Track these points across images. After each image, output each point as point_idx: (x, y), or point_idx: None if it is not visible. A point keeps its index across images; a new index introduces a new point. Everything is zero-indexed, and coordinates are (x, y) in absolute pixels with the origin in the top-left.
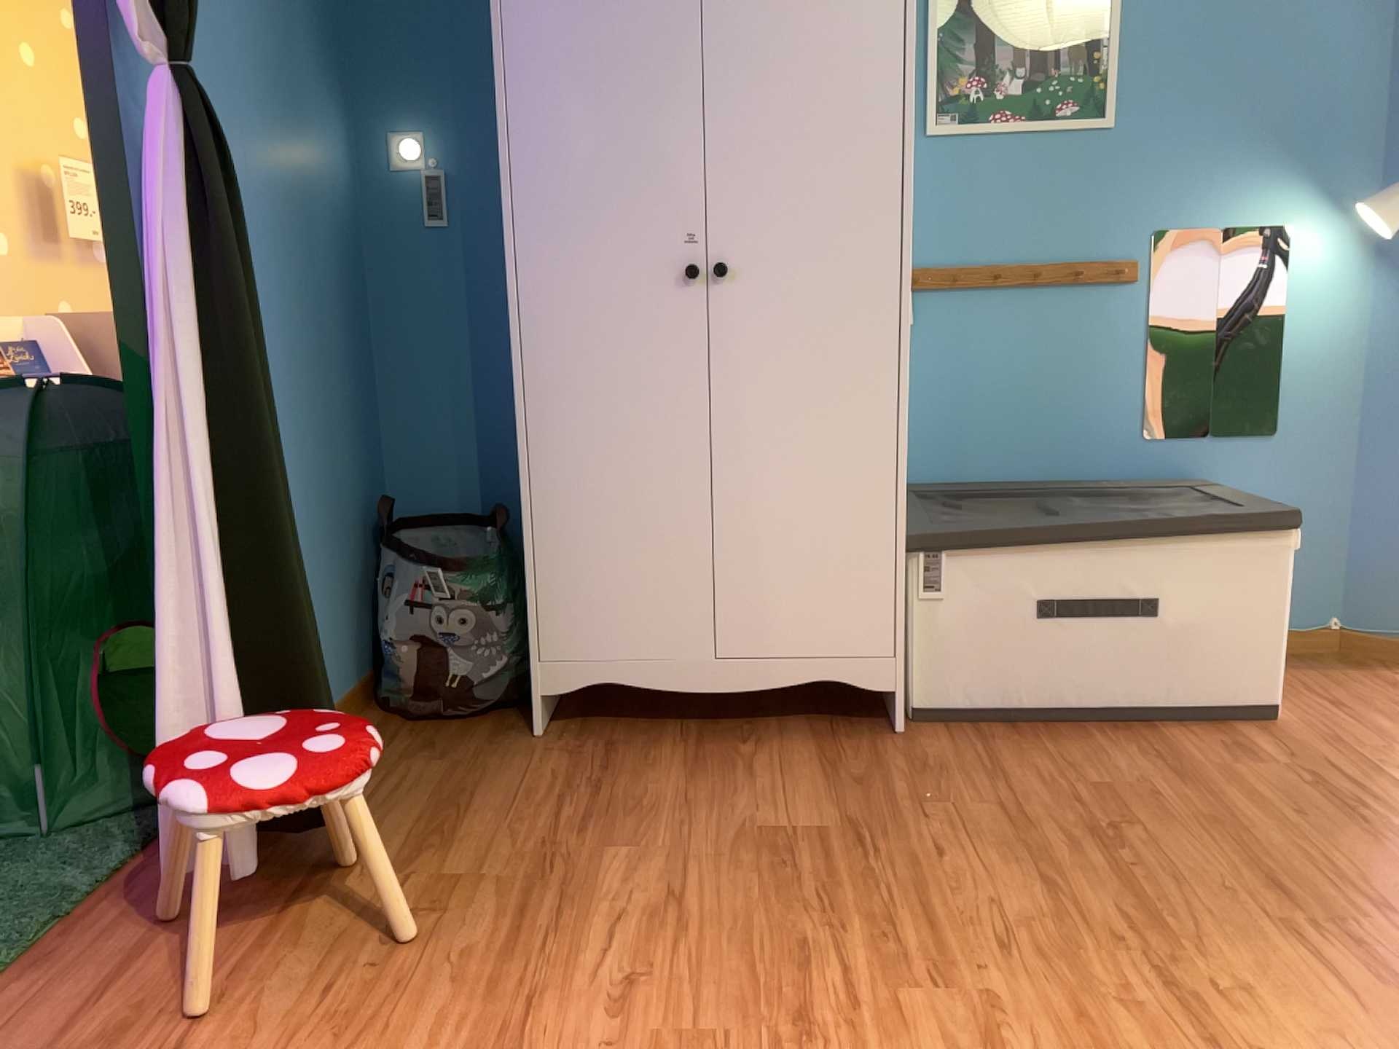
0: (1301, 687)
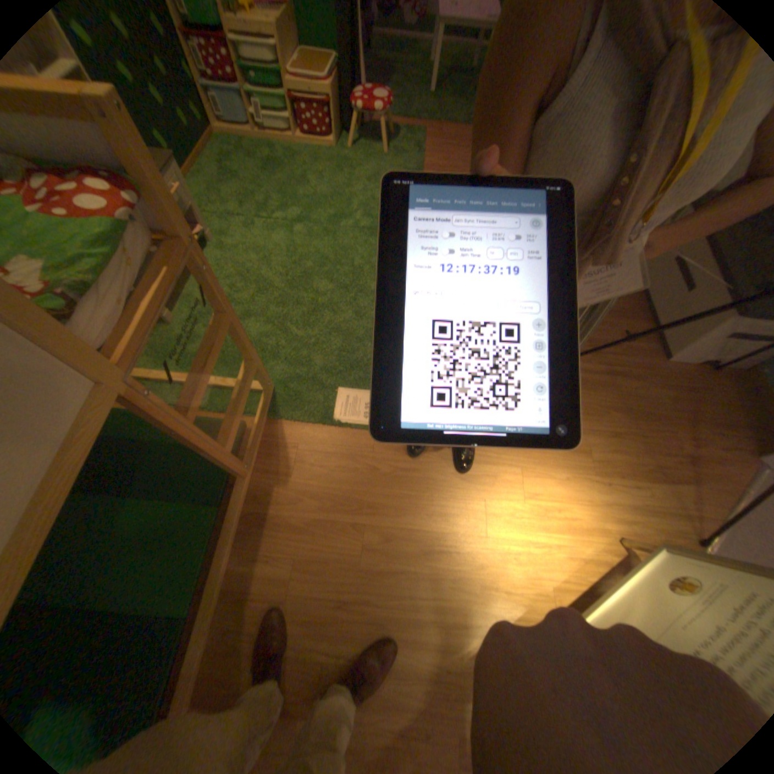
0: (711, 392)
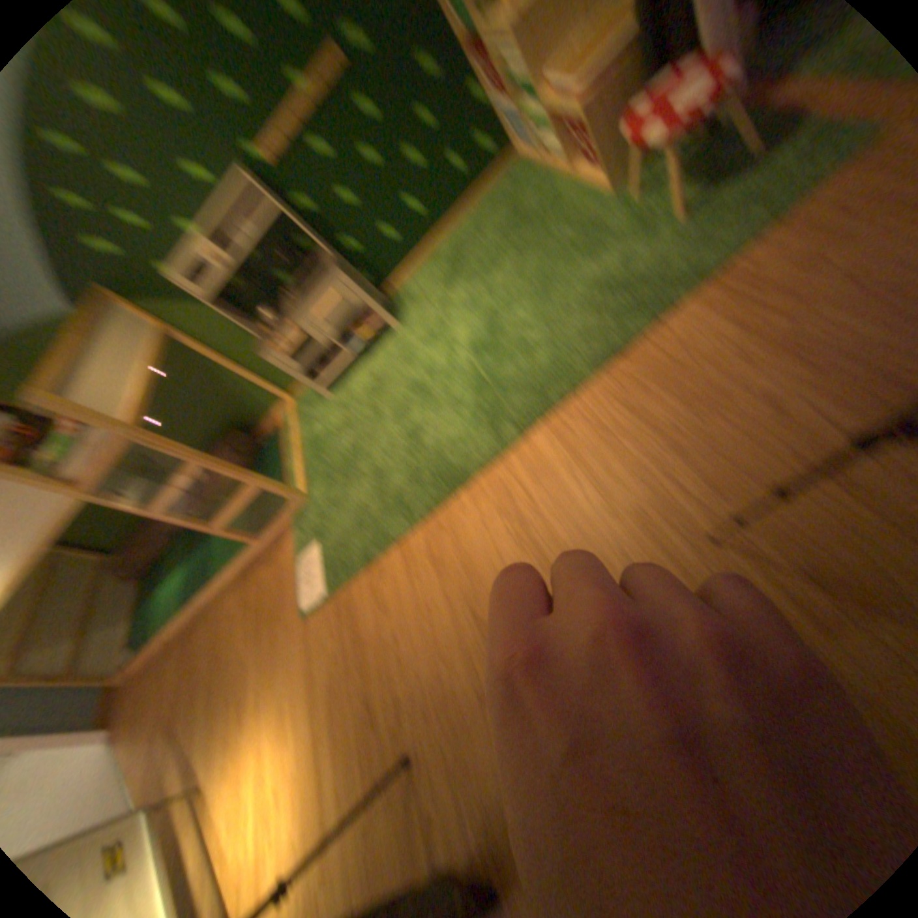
0: None
